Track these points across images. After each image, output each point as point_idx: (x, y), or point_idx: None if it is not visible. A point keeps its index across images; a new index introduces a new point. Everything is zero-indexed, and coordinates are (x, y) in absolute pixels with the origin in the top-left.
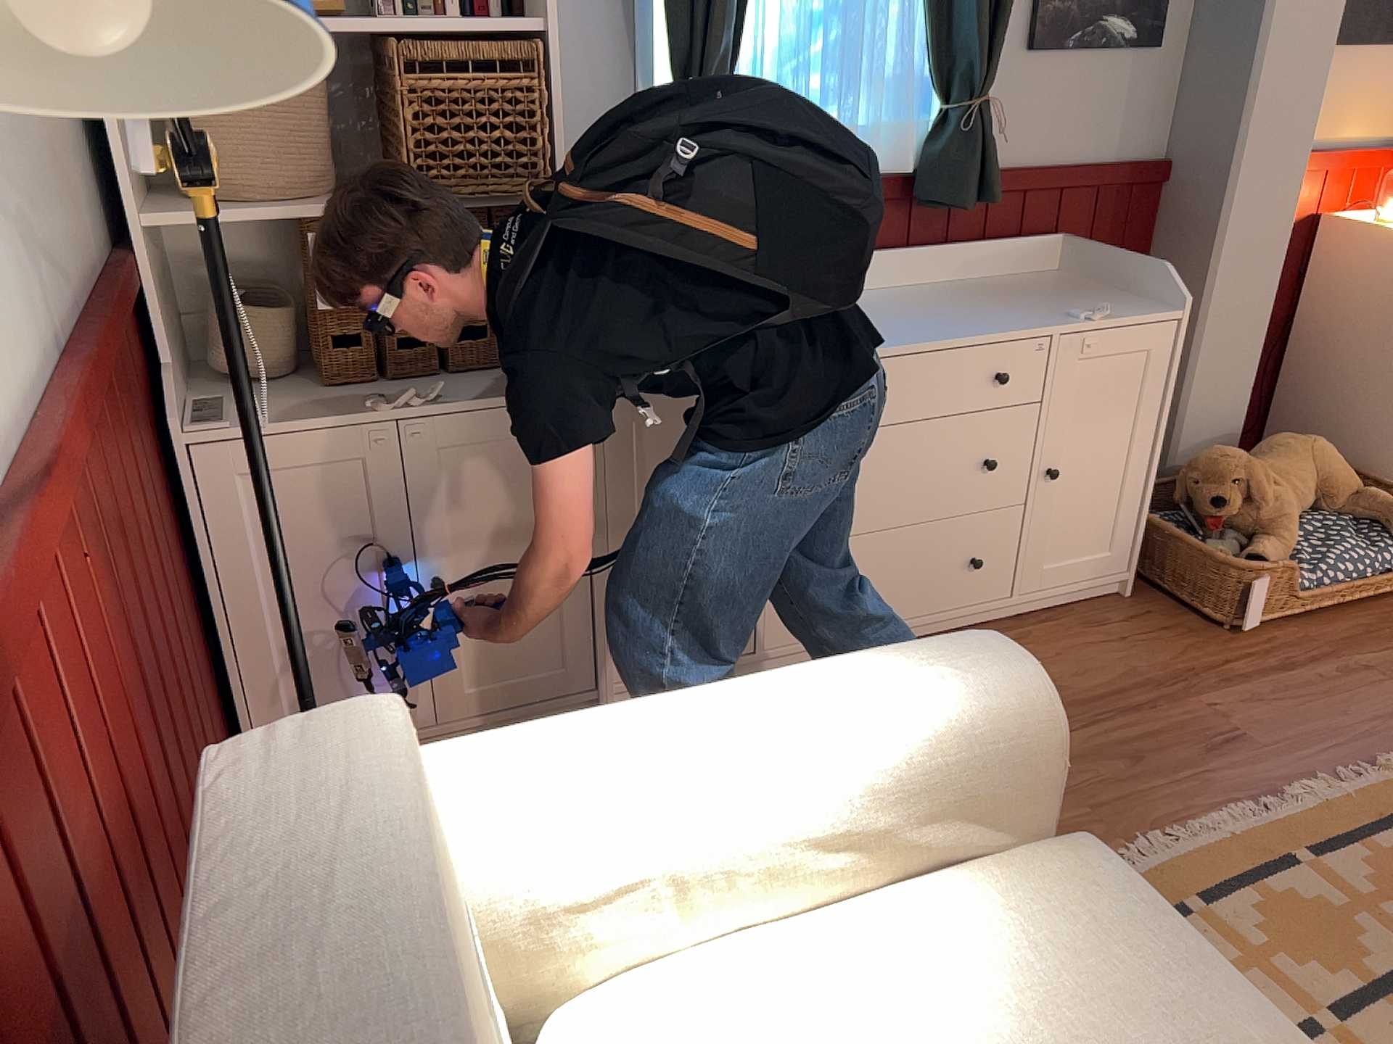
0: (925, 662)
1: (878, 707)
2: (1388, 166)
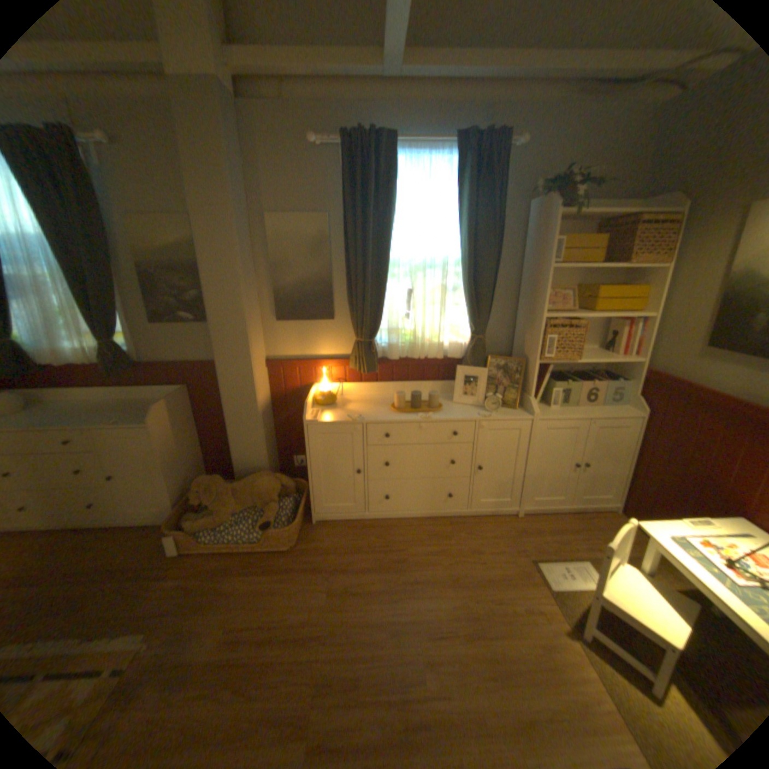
0: None
1: None
2: (336, 367)
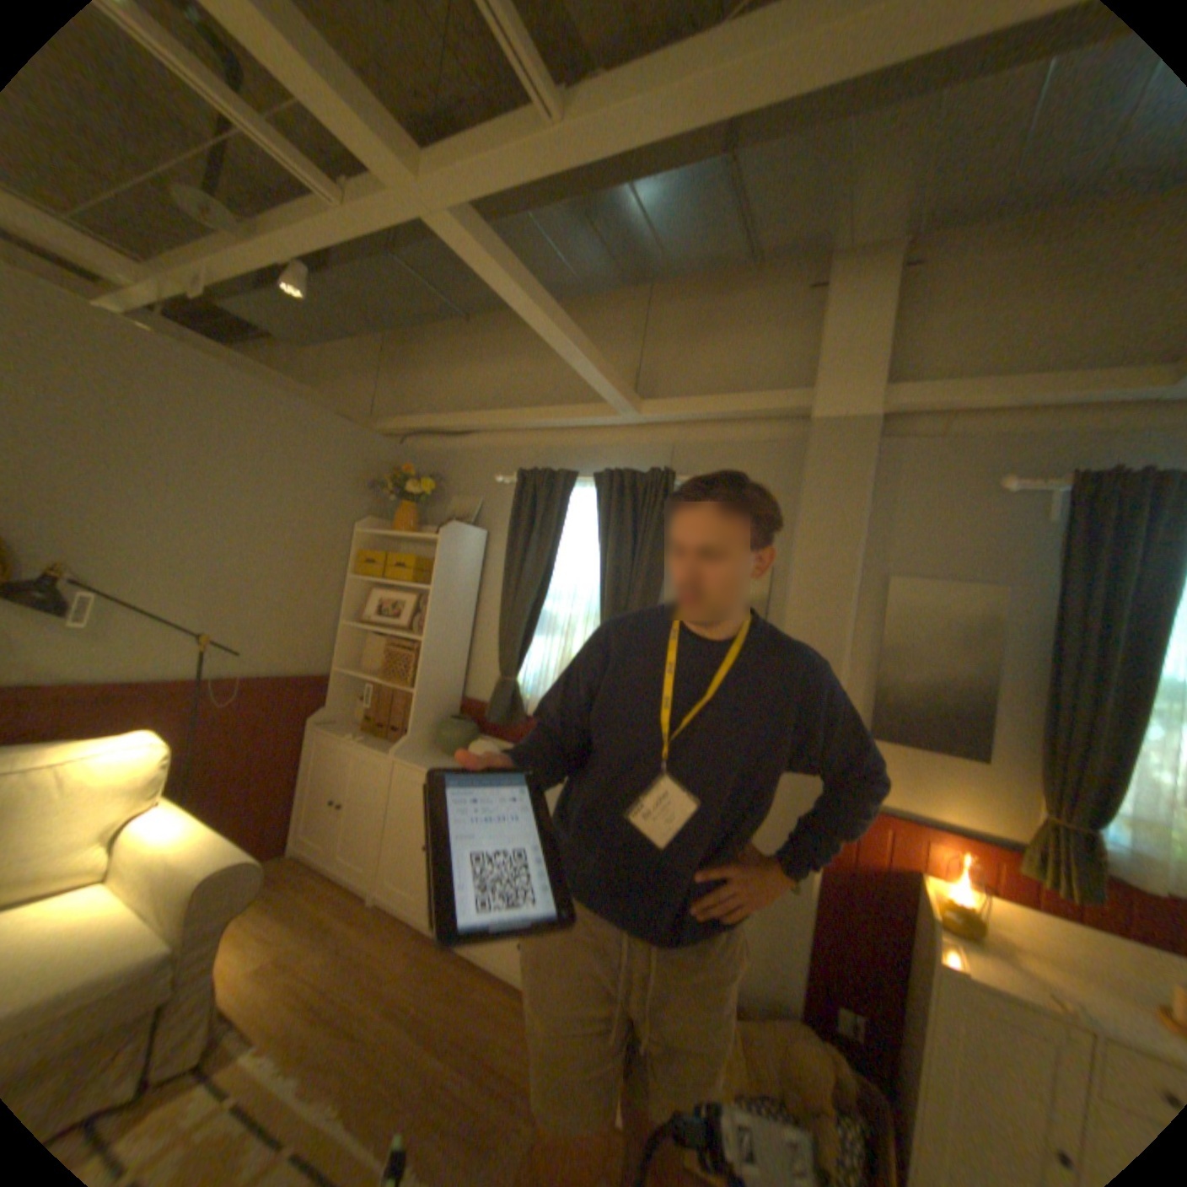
0: (217, 853)
1: (184, 850)
2: (984, 859)
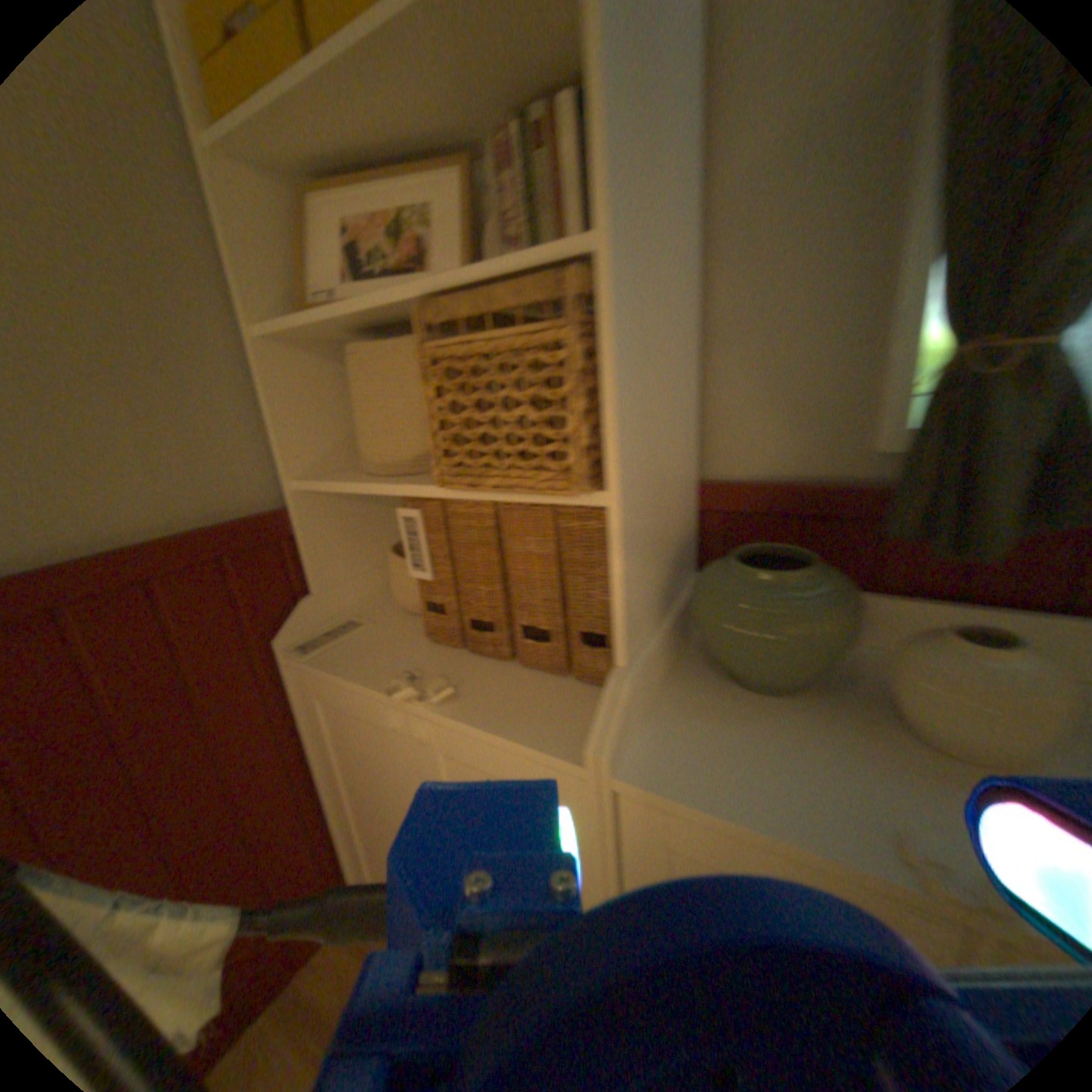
0: None
1: None
2: None
